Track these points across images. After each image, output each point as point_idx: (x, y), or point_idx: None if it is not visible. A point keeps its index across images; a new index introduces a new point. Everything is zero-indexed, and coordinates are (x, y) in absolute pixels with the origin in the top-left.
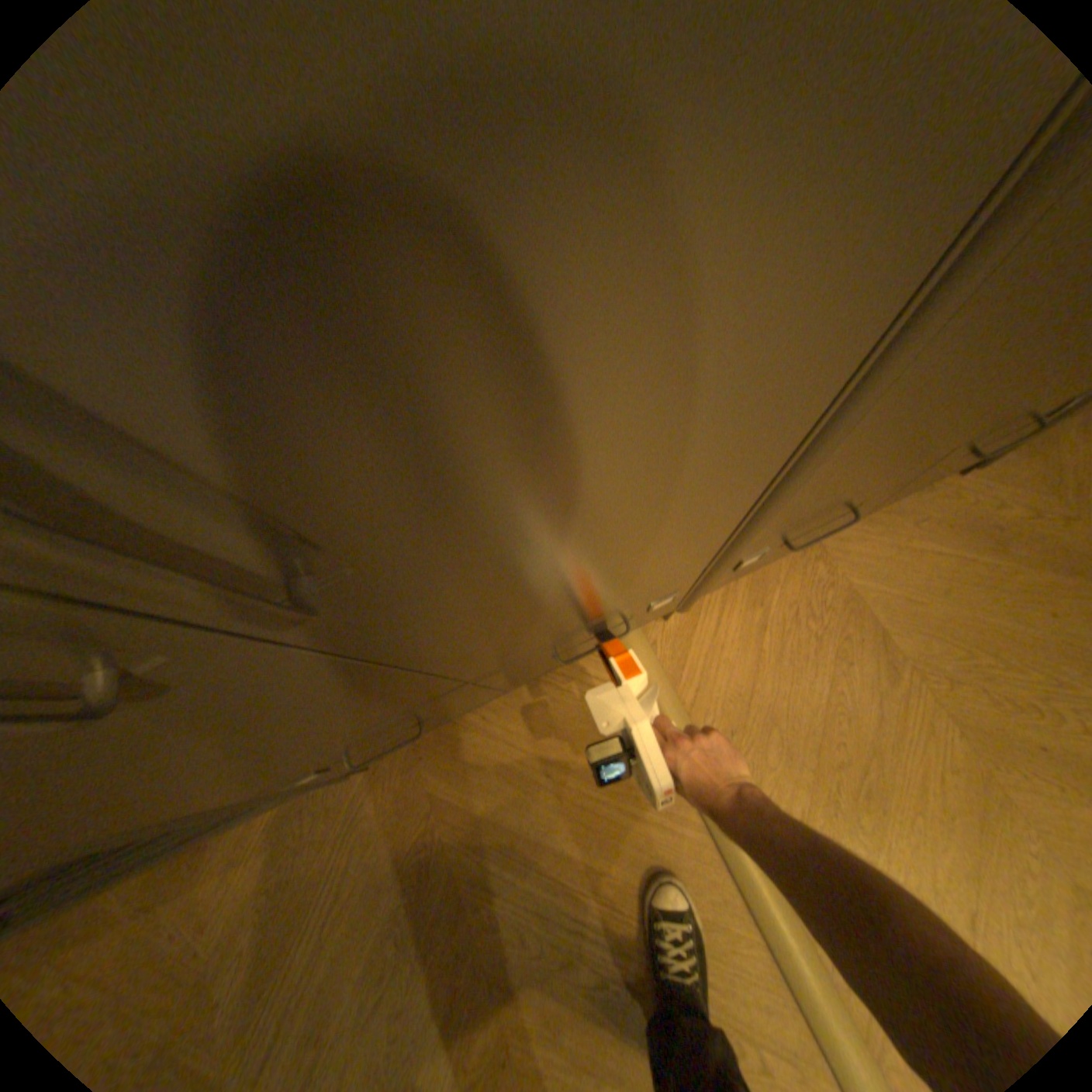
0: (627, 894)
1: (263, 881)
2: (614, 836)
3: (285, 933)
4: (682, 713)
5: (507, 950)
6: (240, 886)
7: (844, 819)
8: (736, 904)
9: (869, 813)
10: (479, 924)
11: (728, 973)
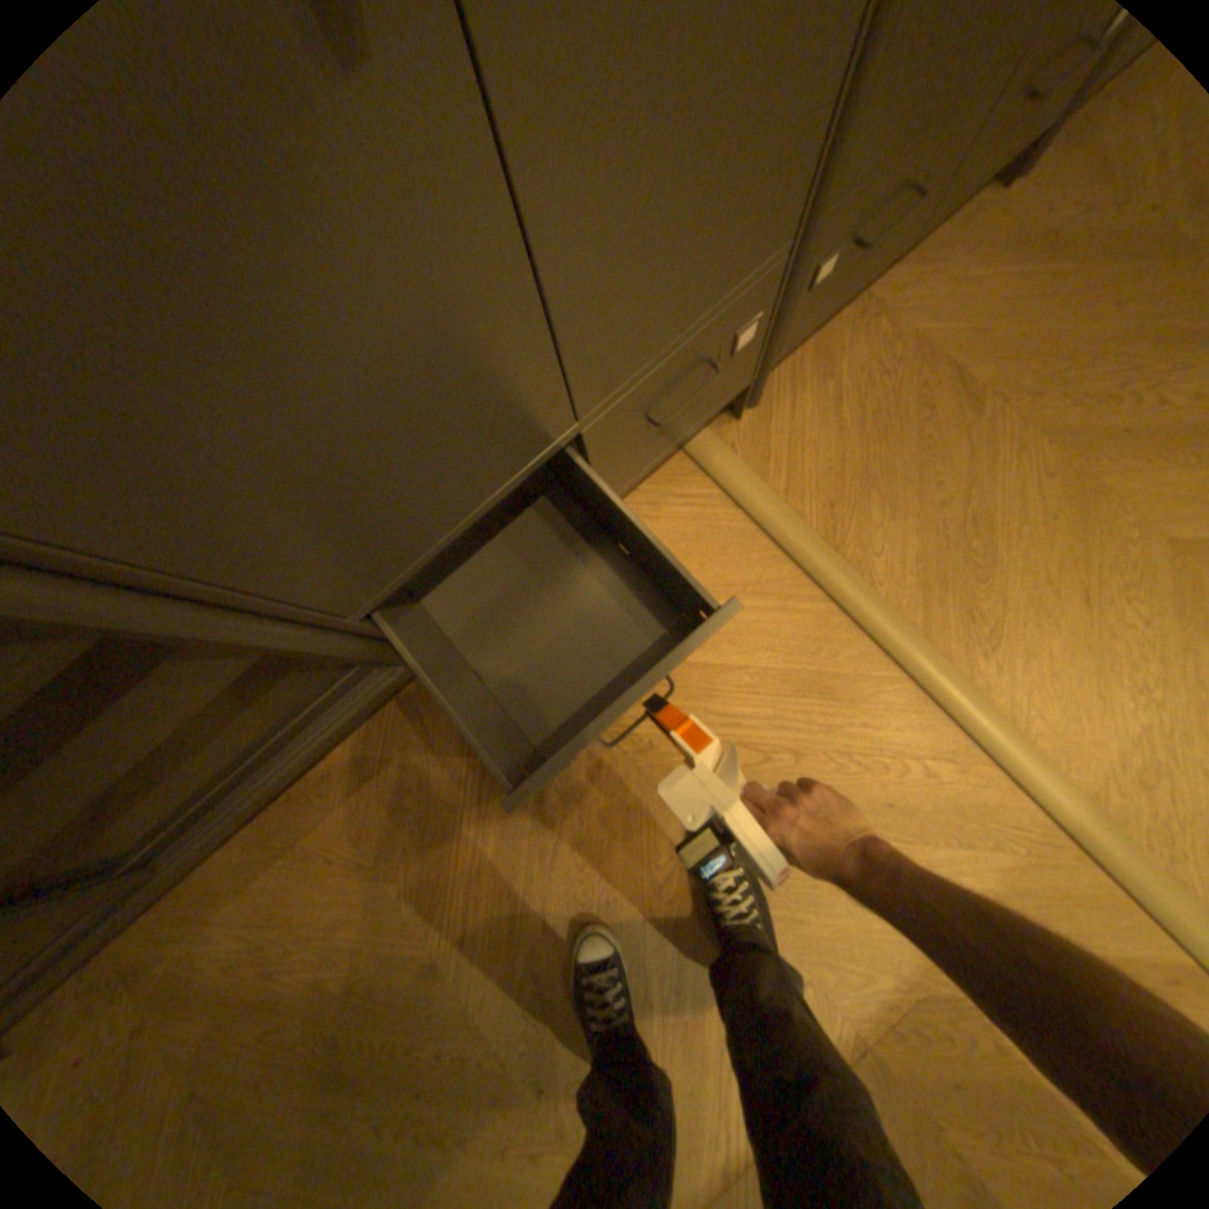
0: (767, 677)
1: (402, 784)
2: (741, 633)
3: (443, 820)
4: (778, 502)
5: (667, 760)
6: (381, 796)
7: (955, 549)
8: (872, 652)
9: (977, 537)
10: (633, 749)
11: (878, 711)
